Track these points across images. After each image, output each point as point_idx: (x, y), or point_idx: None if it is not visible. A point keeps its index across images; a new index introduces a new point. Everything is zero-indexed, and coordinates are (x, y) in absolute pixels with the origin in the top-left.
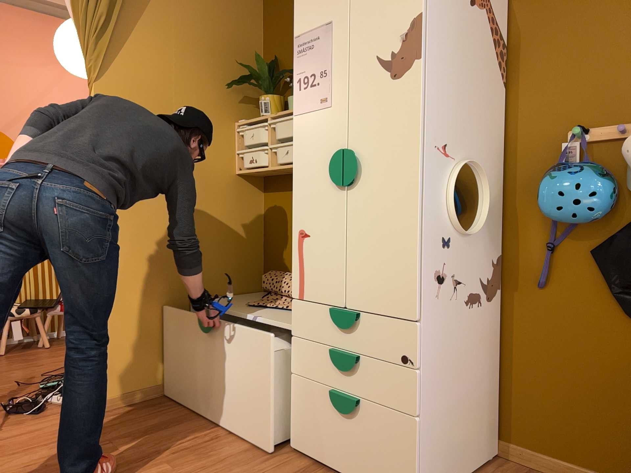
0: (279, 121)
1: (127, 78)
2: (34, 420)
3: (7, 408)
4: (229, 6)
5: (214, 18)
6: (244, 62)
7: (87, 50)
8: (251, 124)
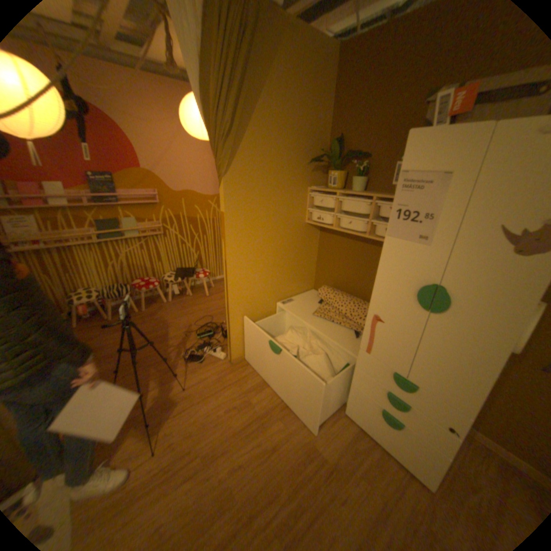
0: (347, 199)
1: (243, 169)
2: (202, 369)
3: (186, 356)
4: (312, 90)
5: (300, 103)
6: (317, 138)
7: (215, 151)
8: (321, 193)
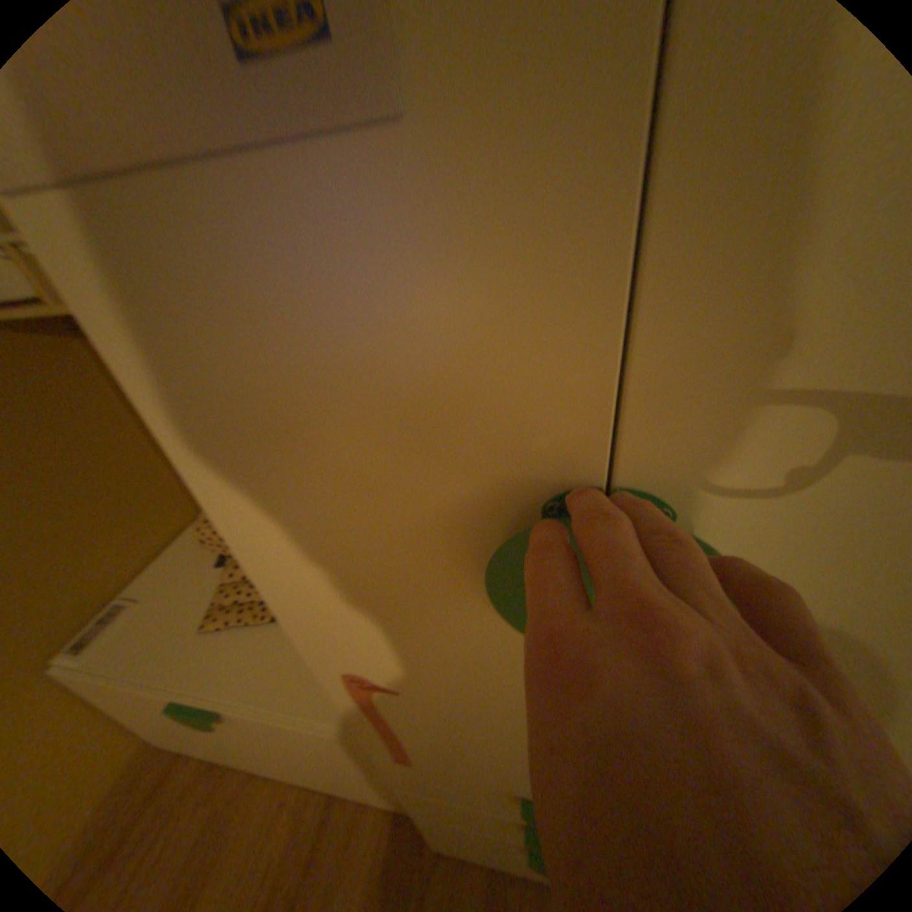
0: None
1: None
2: None
3: None
4: None
5: None
6: None
7: None
8: None
